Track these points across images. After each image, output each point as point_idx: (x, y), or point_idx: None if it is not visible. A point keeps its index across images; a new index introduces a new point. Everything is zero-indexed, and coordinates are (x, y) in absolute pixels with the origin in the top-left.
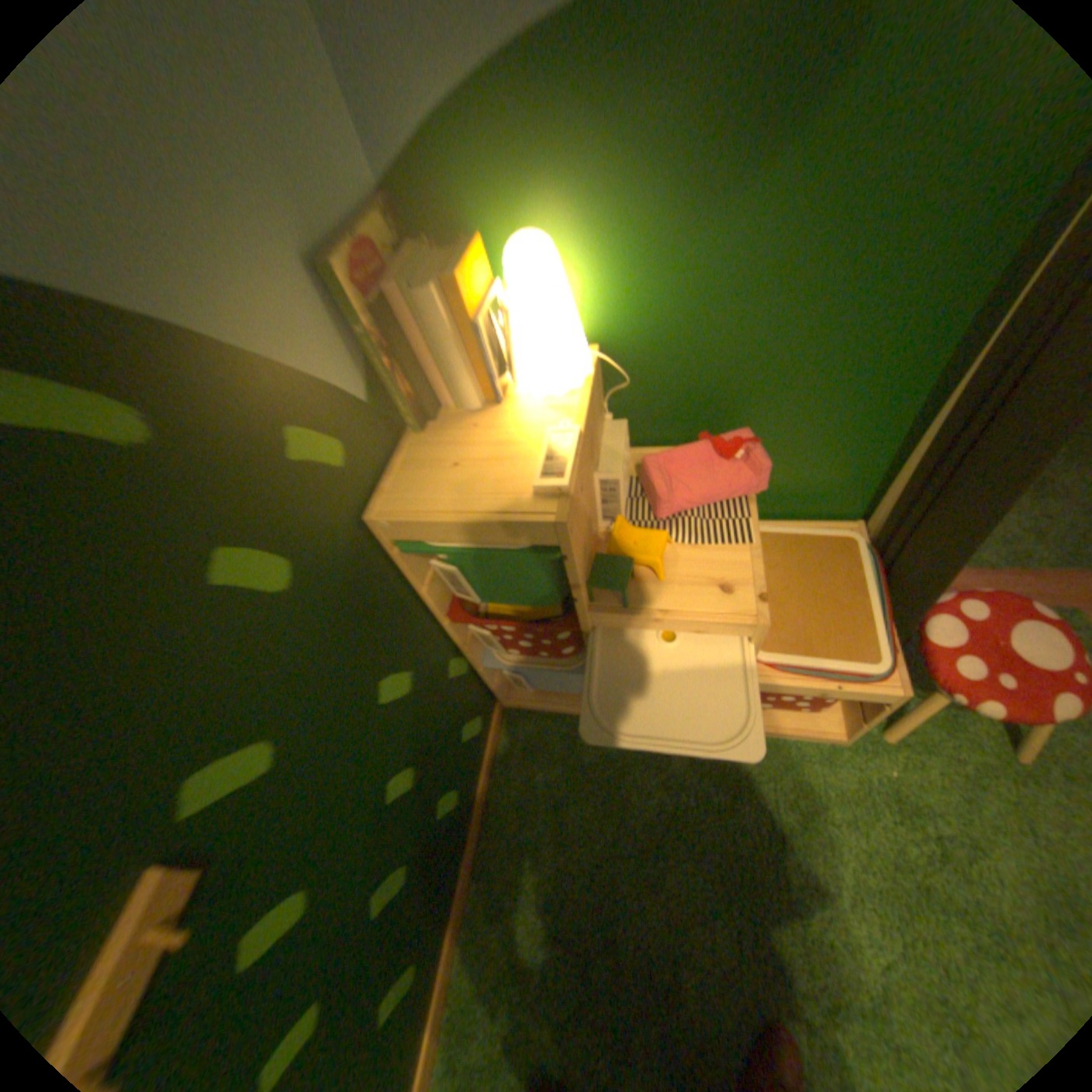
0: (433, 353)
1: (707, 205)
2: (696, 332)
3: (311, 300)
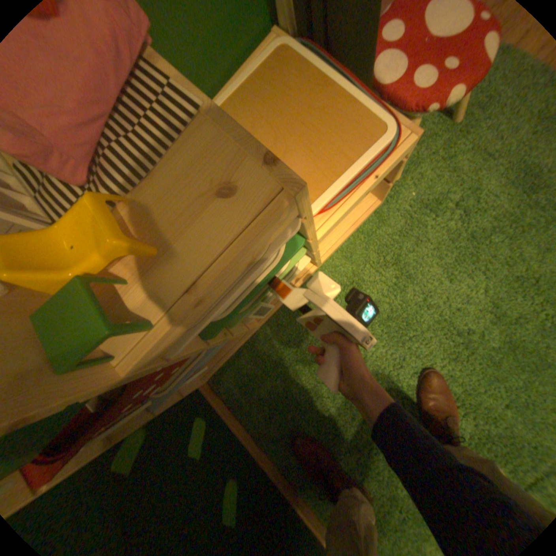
0: None
1: None
2: None
3: None
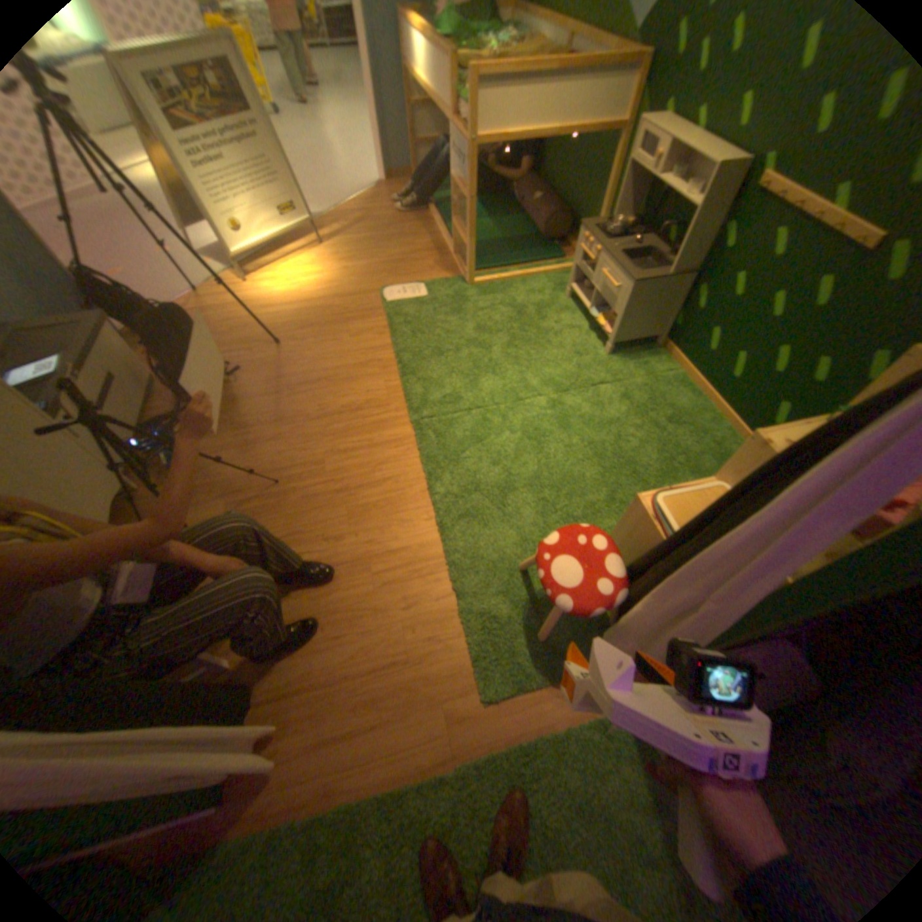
0: None
1: None
2: None
3: None
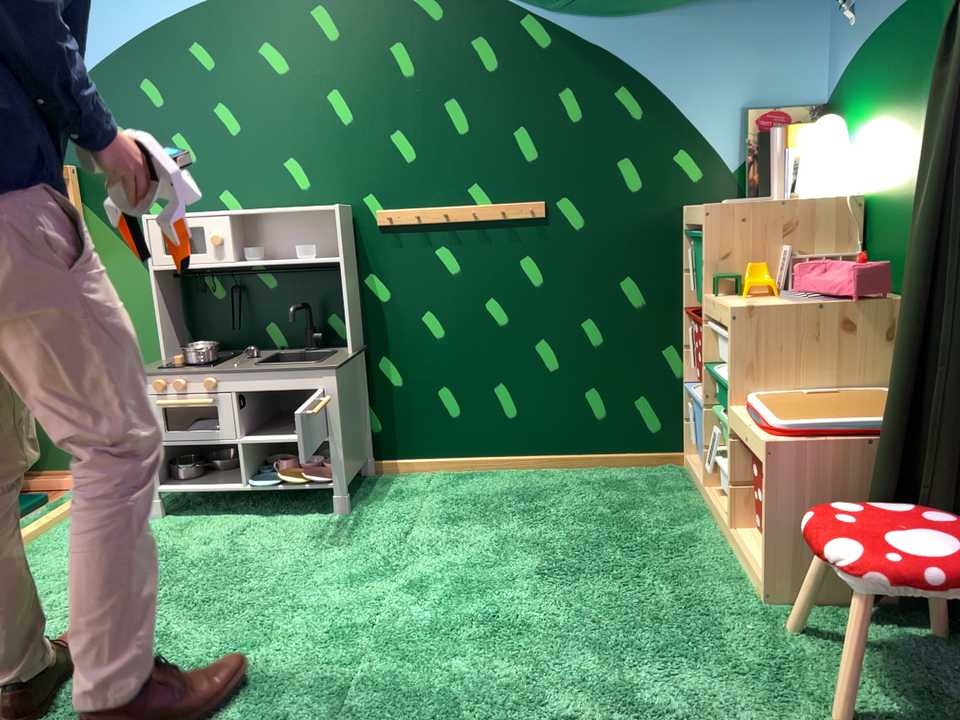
0: (772, 168)
1: (904, 111)
2: (899, 192)
3: (729, 123)
